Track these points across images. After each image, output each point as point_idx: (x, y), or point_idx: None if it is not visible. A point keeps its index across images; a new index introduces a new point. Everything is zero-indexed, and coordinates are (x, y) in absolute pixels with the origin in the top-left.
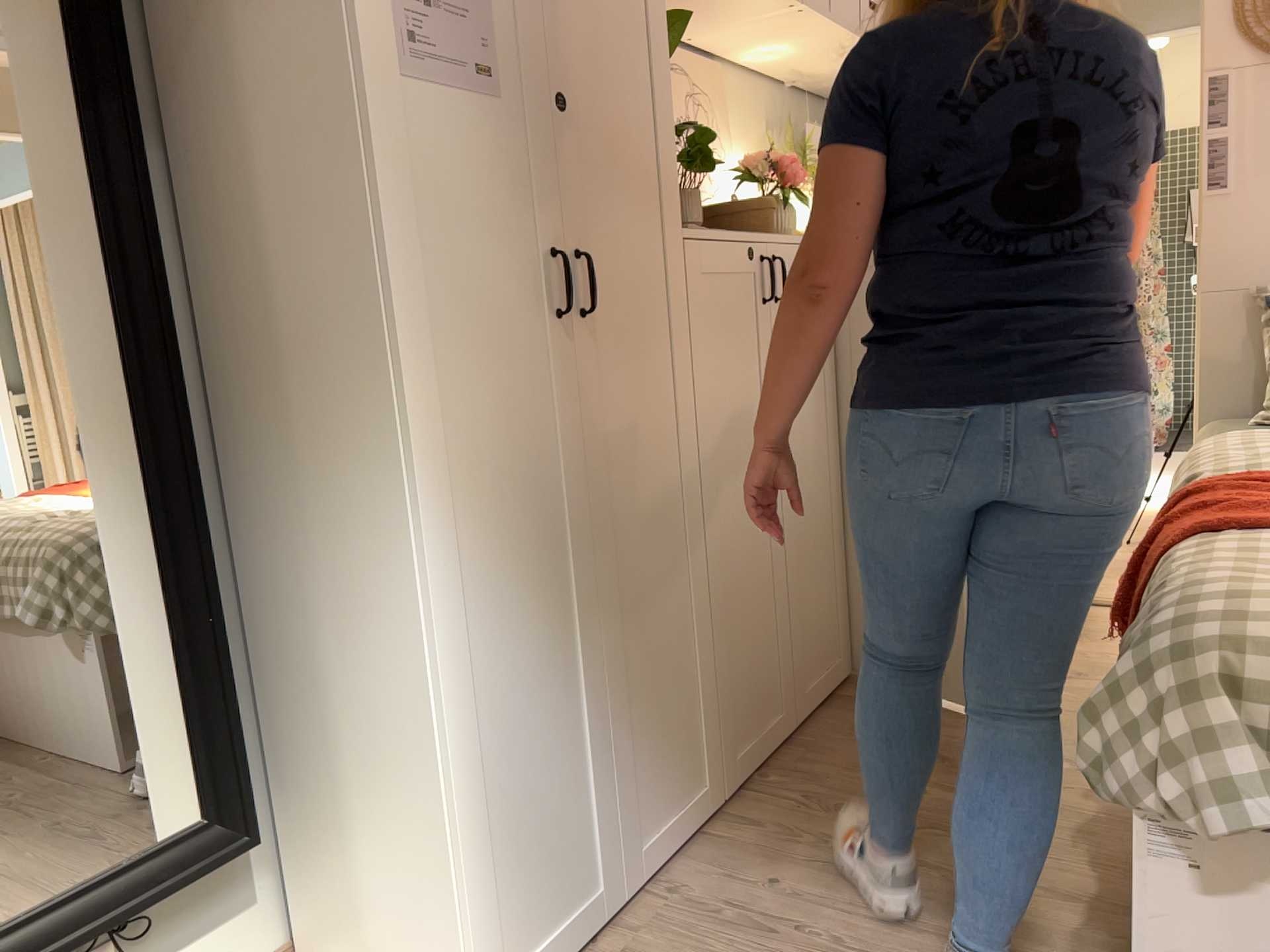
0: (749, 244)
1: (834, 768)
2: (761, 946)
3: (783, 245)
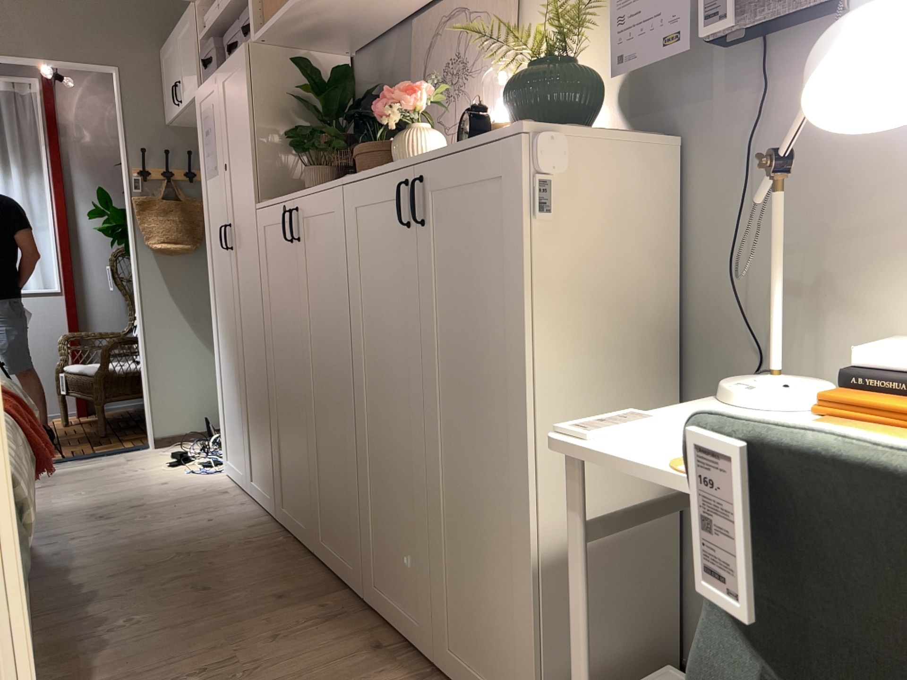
0: (281, 204)
1: (261, 558)
2: (188, 512)
3: (301, 199)
